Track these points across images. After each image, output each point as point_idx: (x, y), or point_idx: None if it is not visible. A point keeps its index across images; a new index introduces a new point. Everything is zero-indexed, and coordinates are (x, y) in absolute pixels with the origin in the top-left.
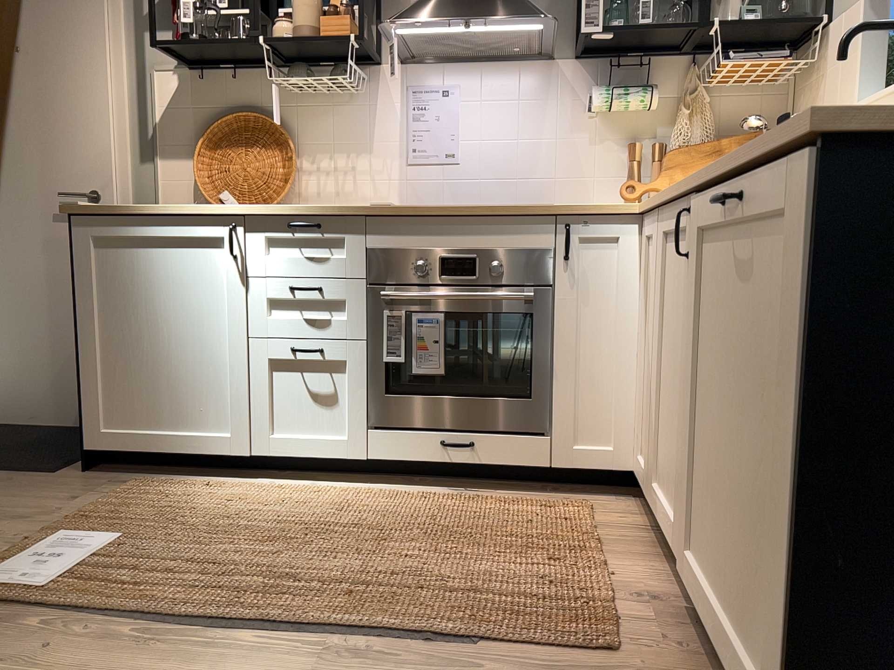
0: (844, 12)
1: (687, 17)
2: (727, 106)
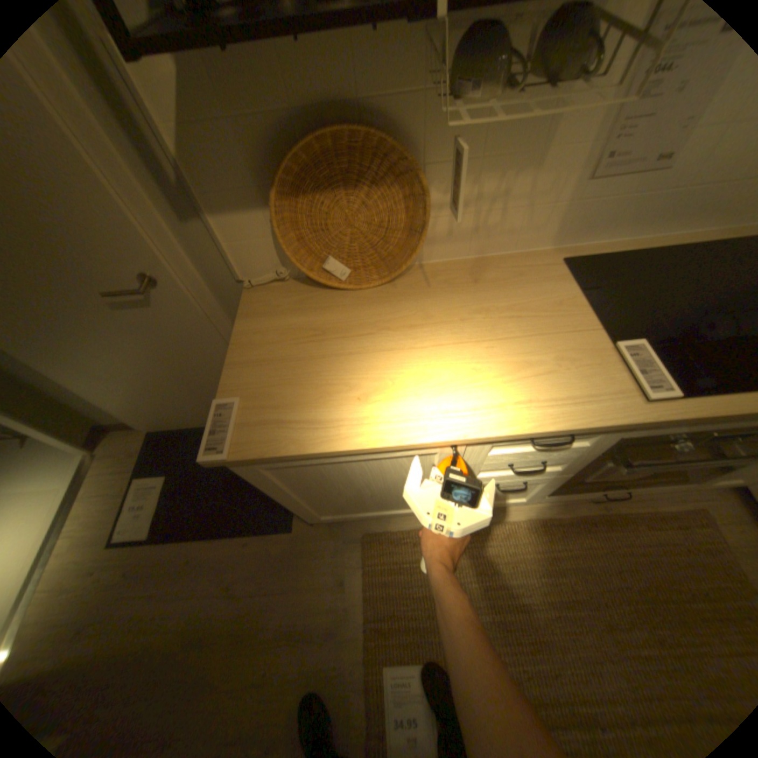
0: None
1: None
2: None
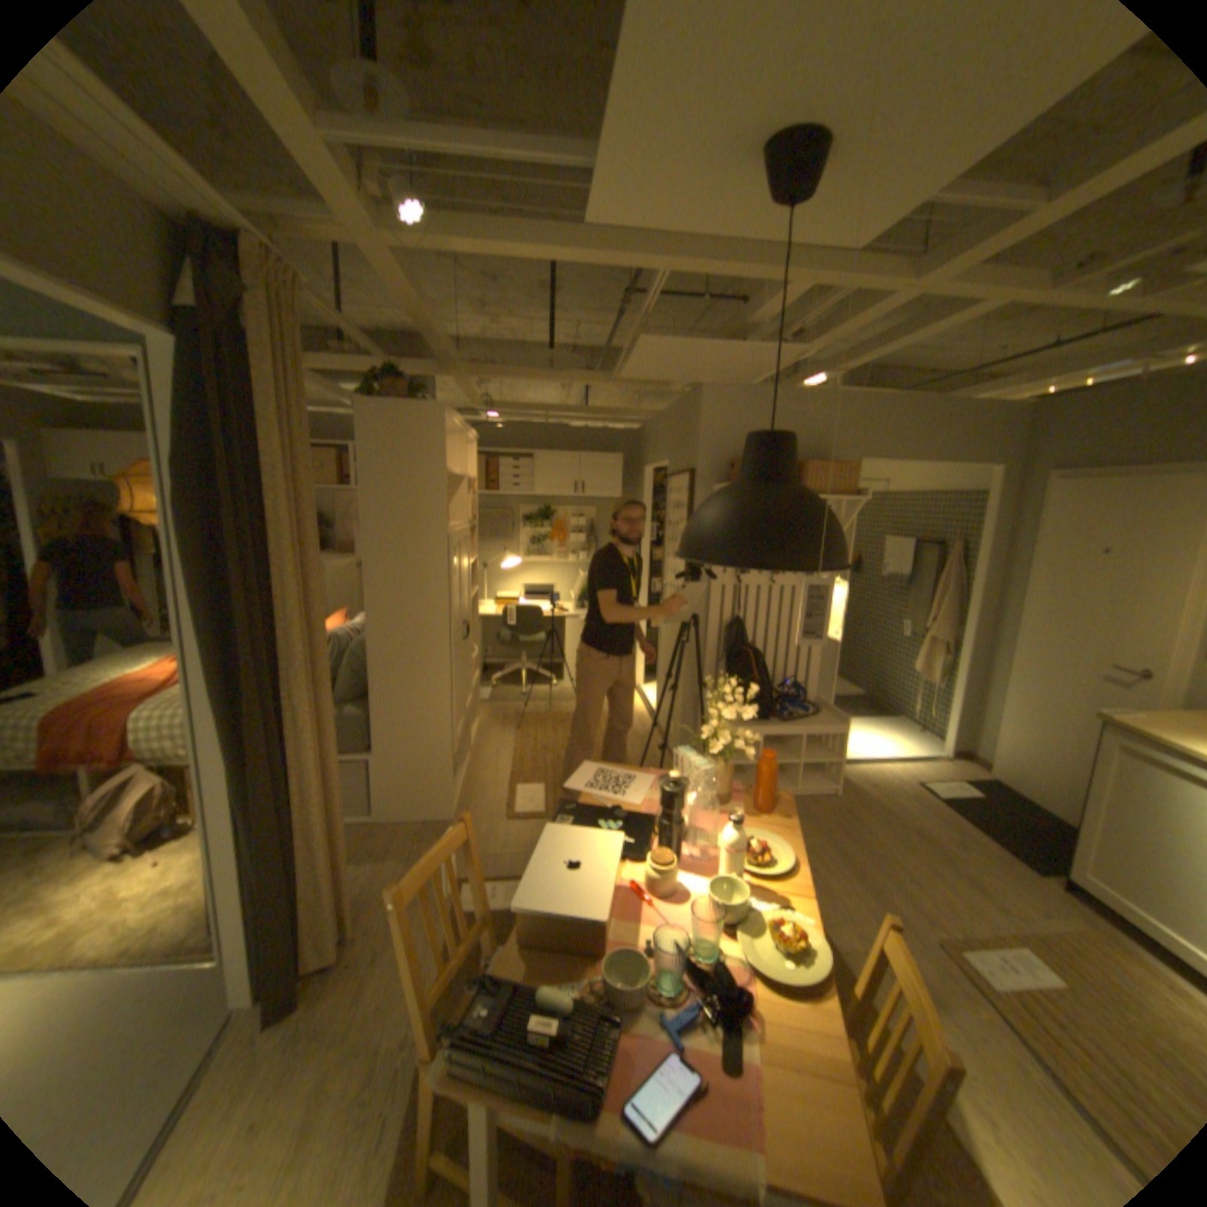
0: None
1: None
2: None
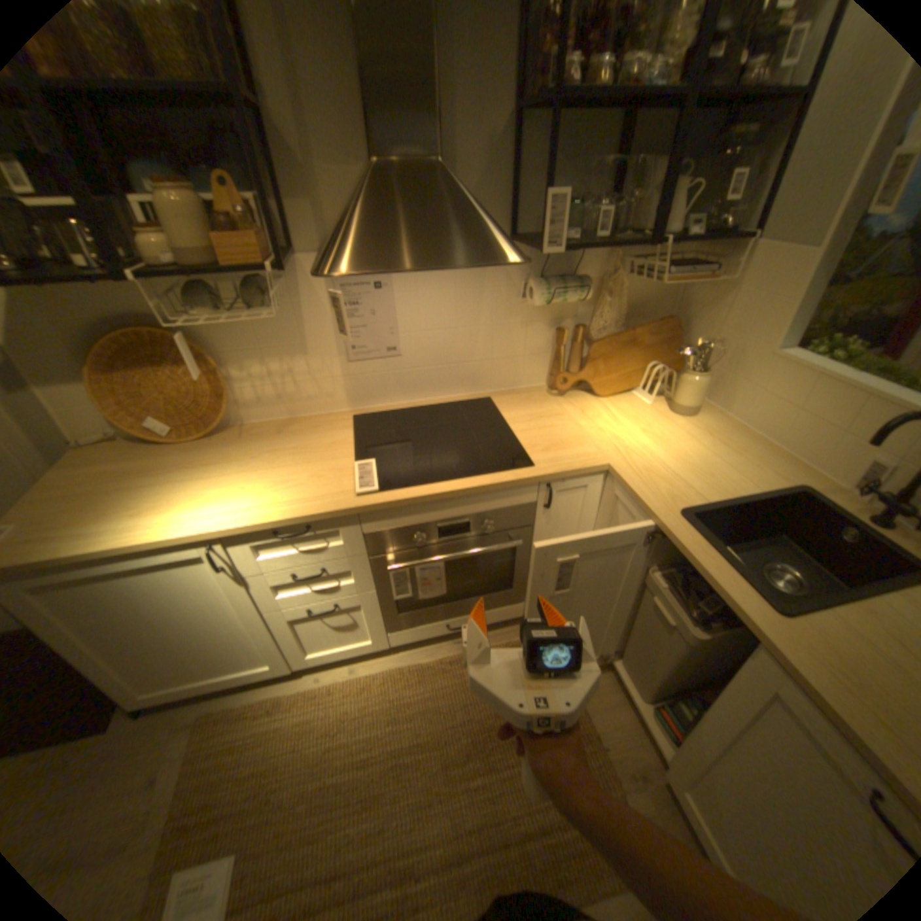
0: (788, 241)
1: (628, 203)
2: (638, 284)
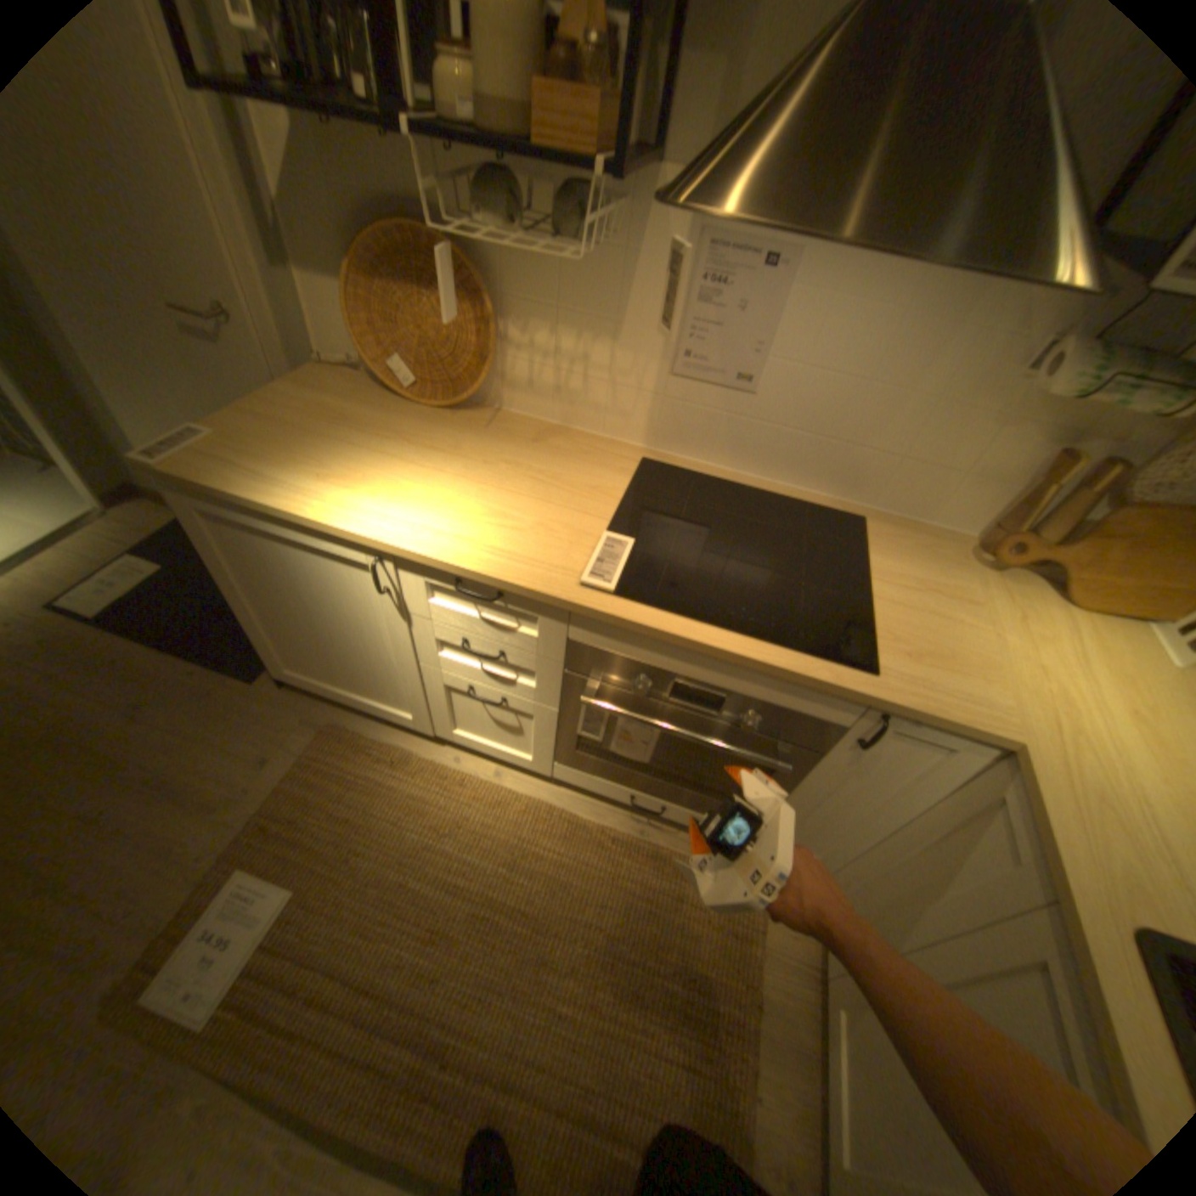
0: None
1: None
2: None
